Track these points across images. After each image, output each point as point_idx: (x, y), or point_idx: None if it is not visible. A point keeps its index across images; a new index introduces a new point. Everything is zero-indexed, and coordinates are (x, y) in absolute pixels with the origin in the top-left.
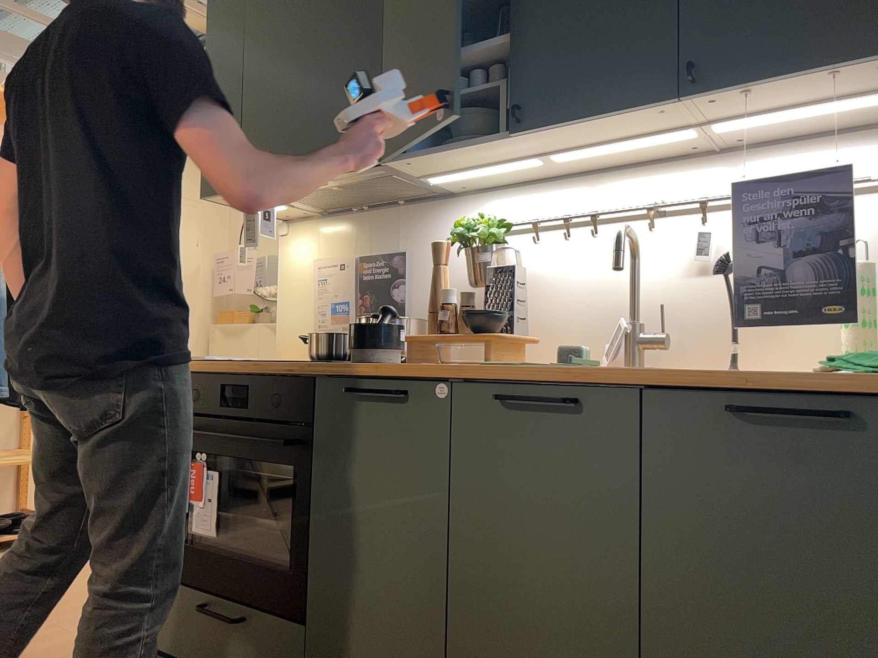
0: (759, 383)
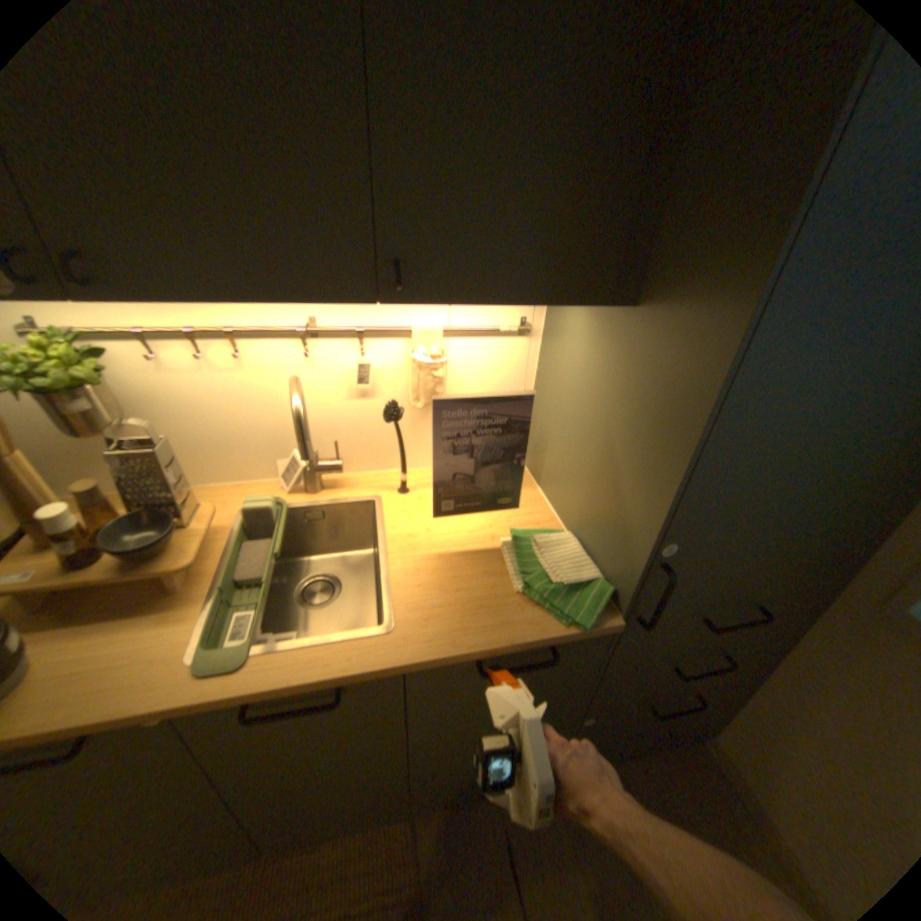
0: (501, 653)
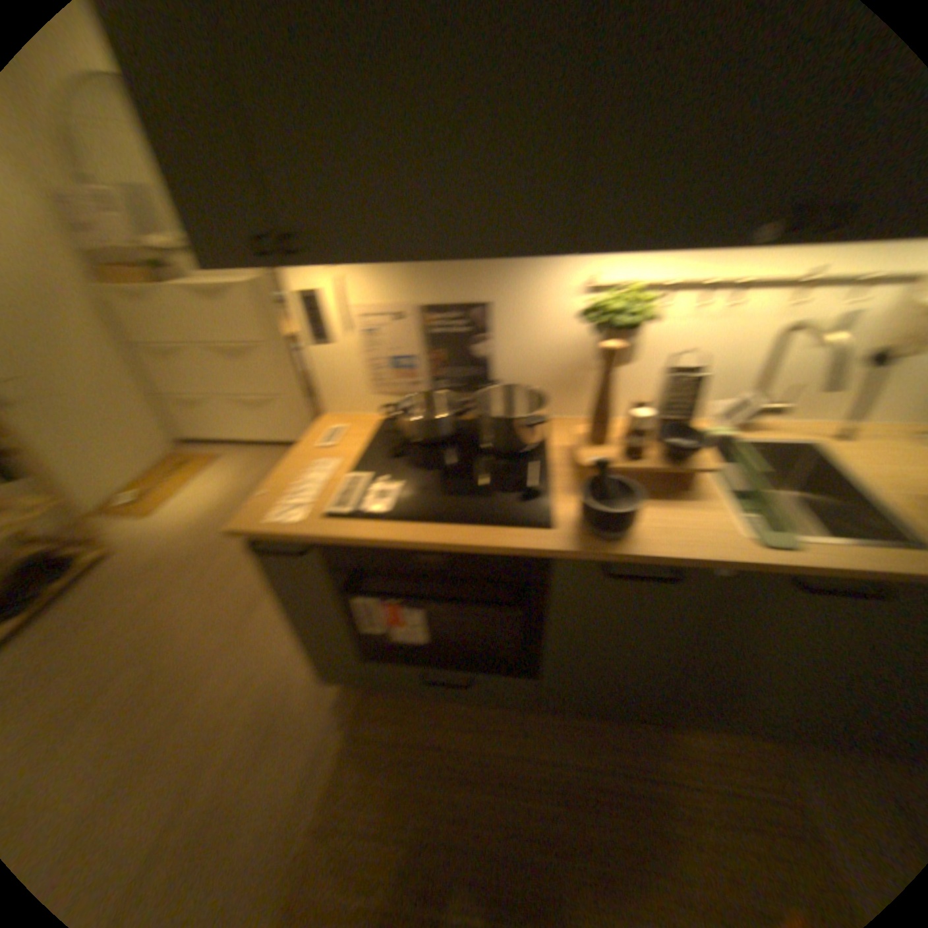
0: None
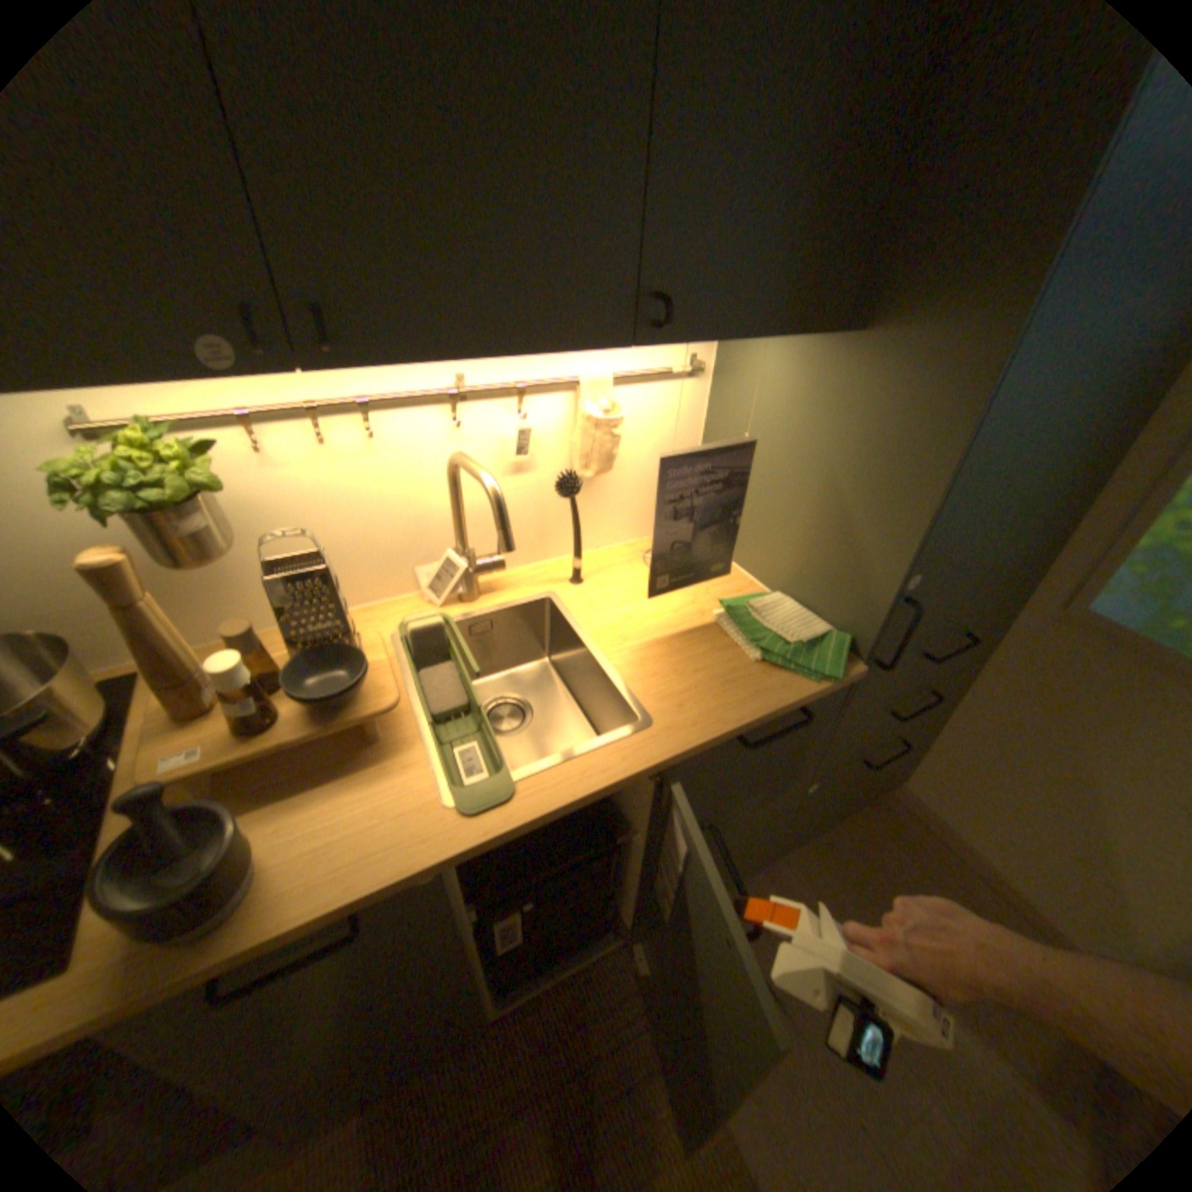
0: (766, 721)
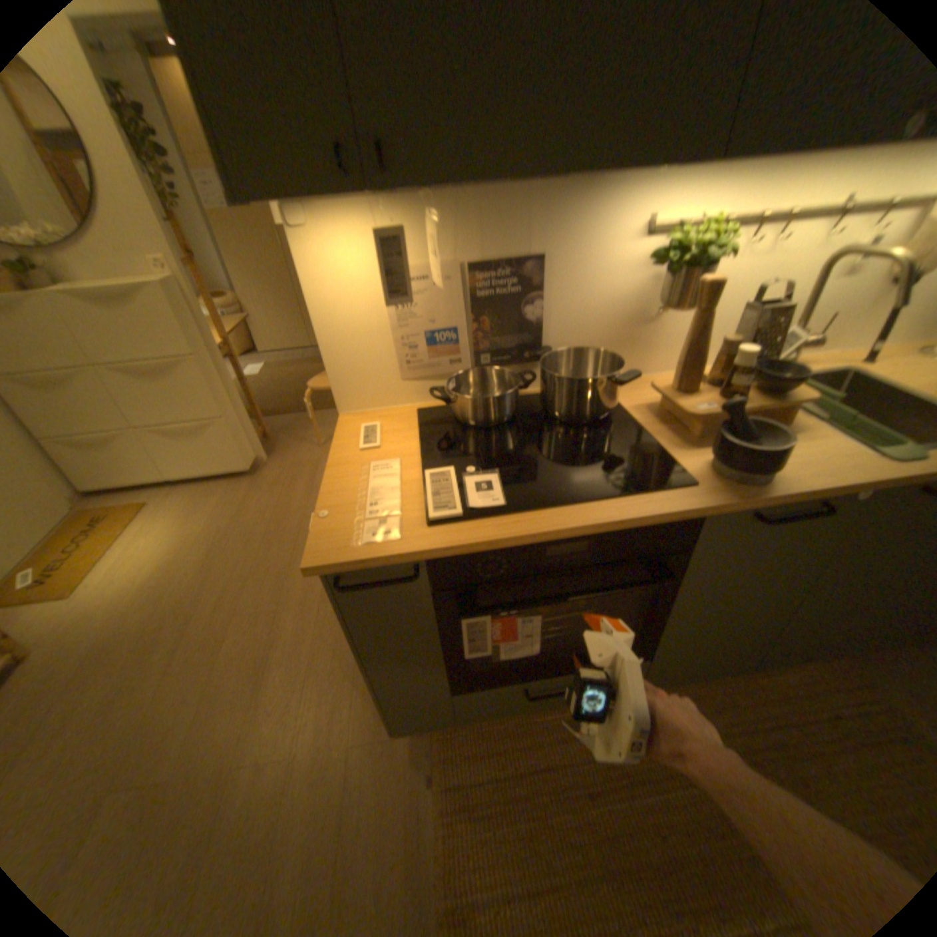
0: None
